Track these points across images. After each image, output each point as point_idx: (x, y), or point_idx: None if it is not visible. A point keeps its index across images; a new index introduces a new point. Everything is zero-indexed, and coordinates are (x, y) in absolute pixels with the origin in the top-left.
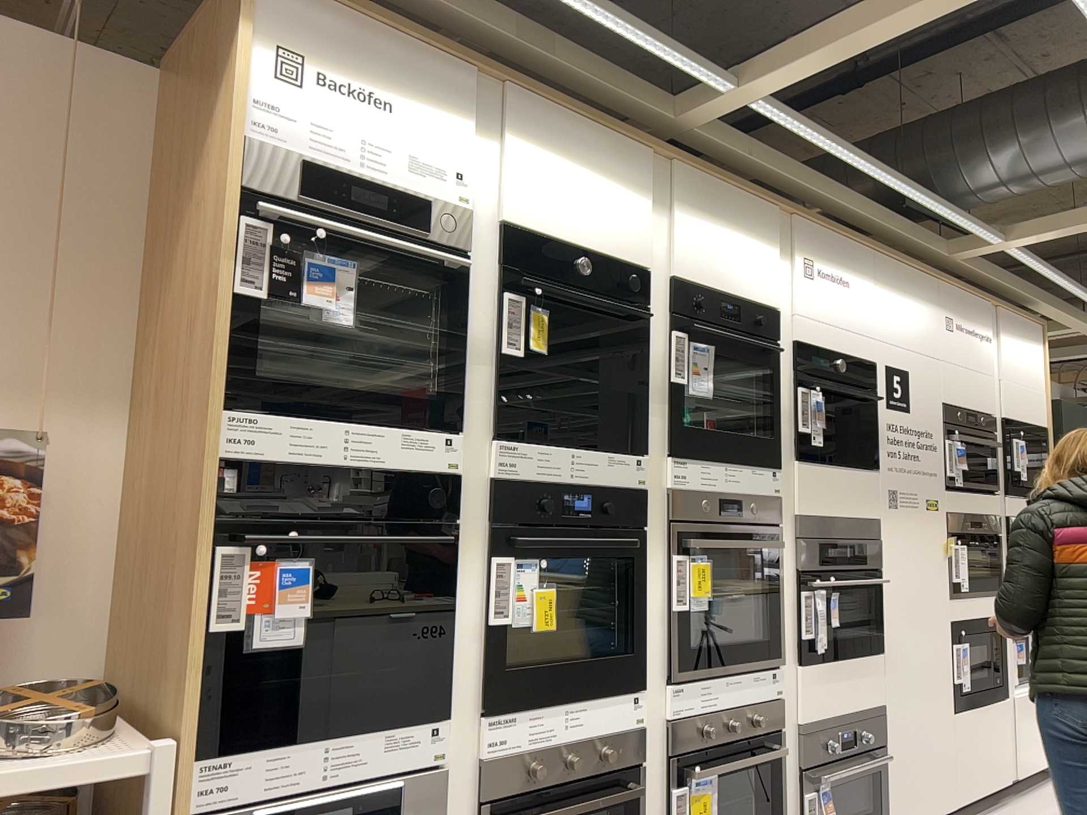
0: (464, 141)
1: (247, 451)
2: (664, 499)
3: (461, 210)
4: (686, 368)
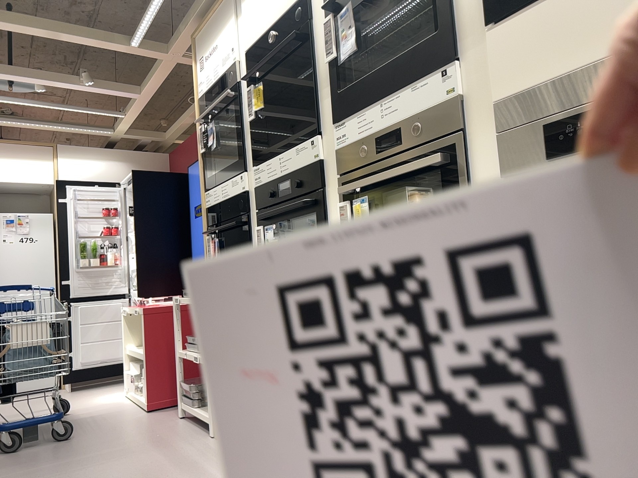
0: (229, 28)
1: (205, 206)
2: (338, 160)
3: (232, 63)
4: (339, 36)
